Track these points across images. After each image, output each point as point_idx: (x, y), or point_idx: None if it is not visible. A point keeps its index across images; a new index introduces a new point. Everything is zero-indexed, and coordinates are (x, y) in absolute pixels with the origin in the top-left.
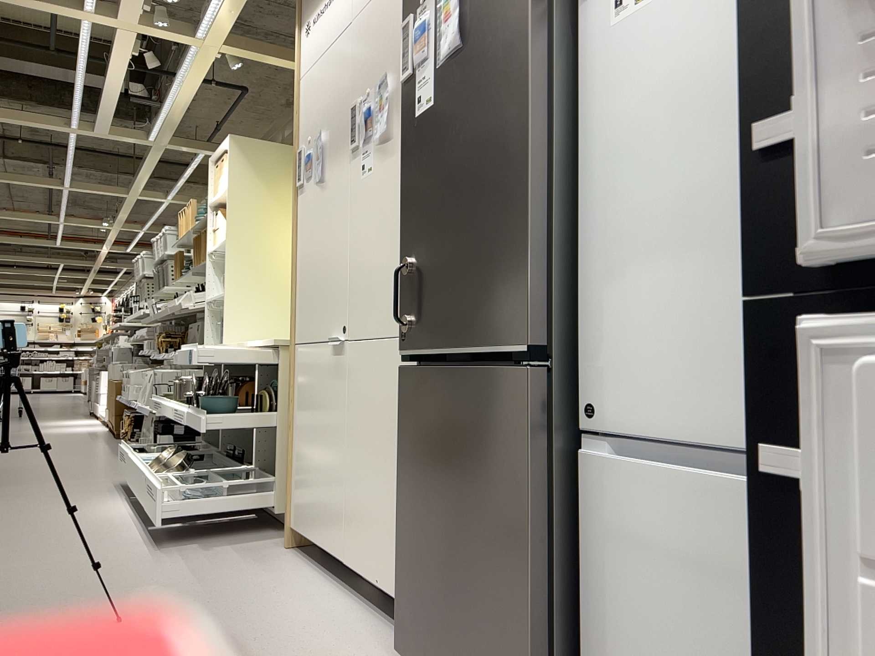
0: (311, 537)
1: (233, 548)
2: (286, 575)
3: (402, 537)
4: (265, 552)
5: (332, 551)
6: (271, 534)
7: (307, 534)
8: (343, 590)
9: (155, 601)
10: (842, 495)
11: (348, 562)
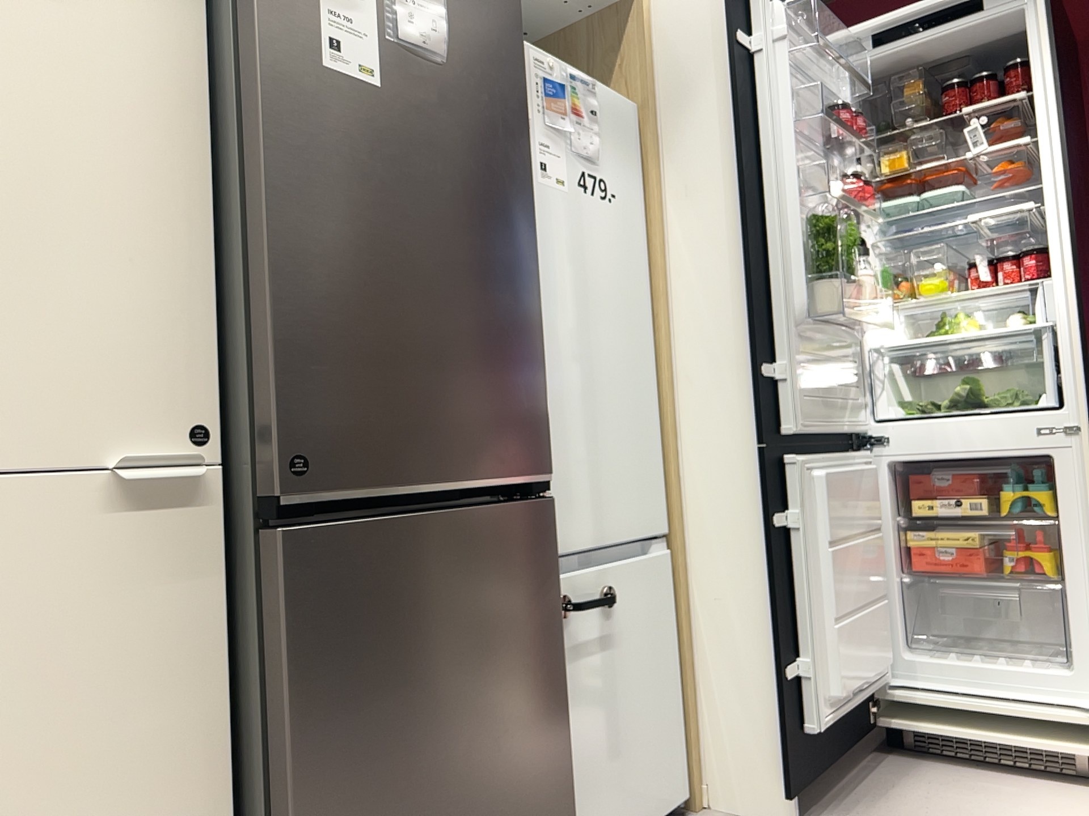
0: None
1: None
2: None
3: None
4: None
5: None
6: None
7: None
8: None
9: None
10: (805, 519)
11: None
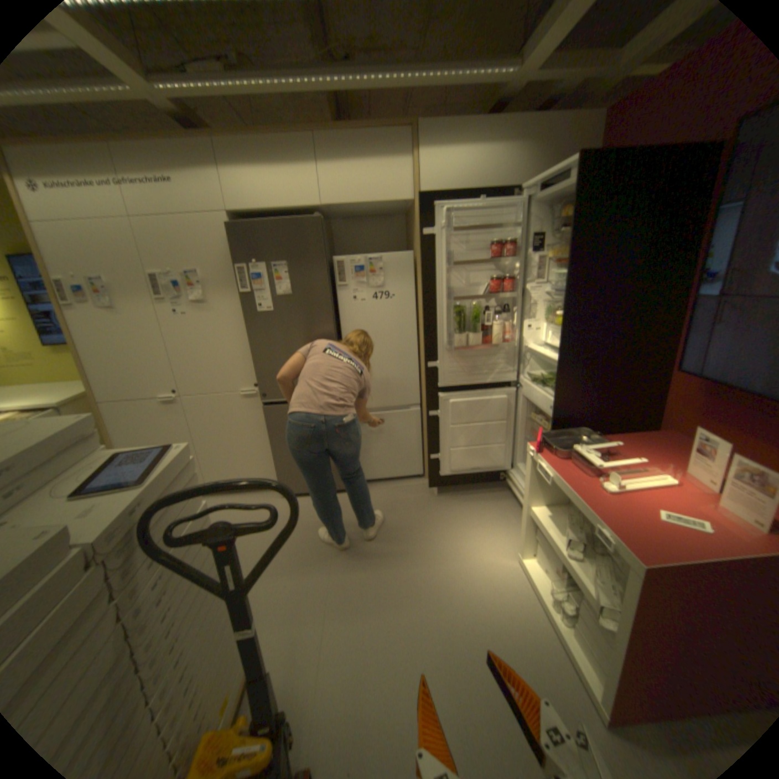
0: None
1: None
2: None
3: (277, 460)
4: None
5: None
6: None
7: None
8: None
9: None
10: (441, 415)
11: None
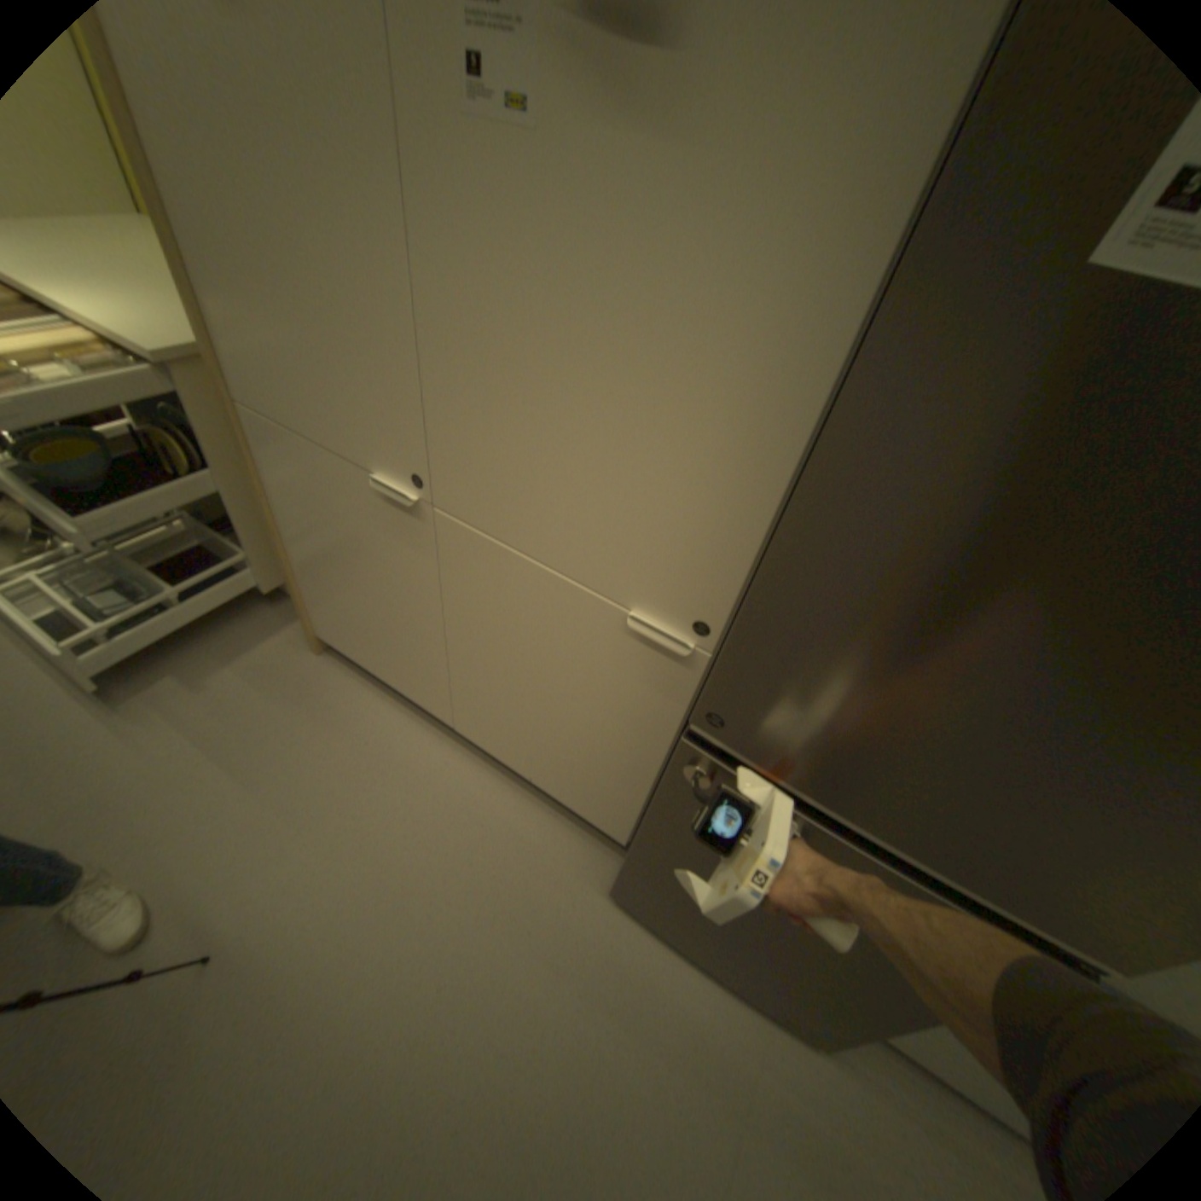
0: (372, 670)
1: (238, 673)
2: (361, 726)
3: (644, 853)
4: (292, 670)
5: (426, 706)
6: (268, 616)
7: (361, 662)
8: (456, 744)
9: (219, 870)
10: None
11: (464, 732)
